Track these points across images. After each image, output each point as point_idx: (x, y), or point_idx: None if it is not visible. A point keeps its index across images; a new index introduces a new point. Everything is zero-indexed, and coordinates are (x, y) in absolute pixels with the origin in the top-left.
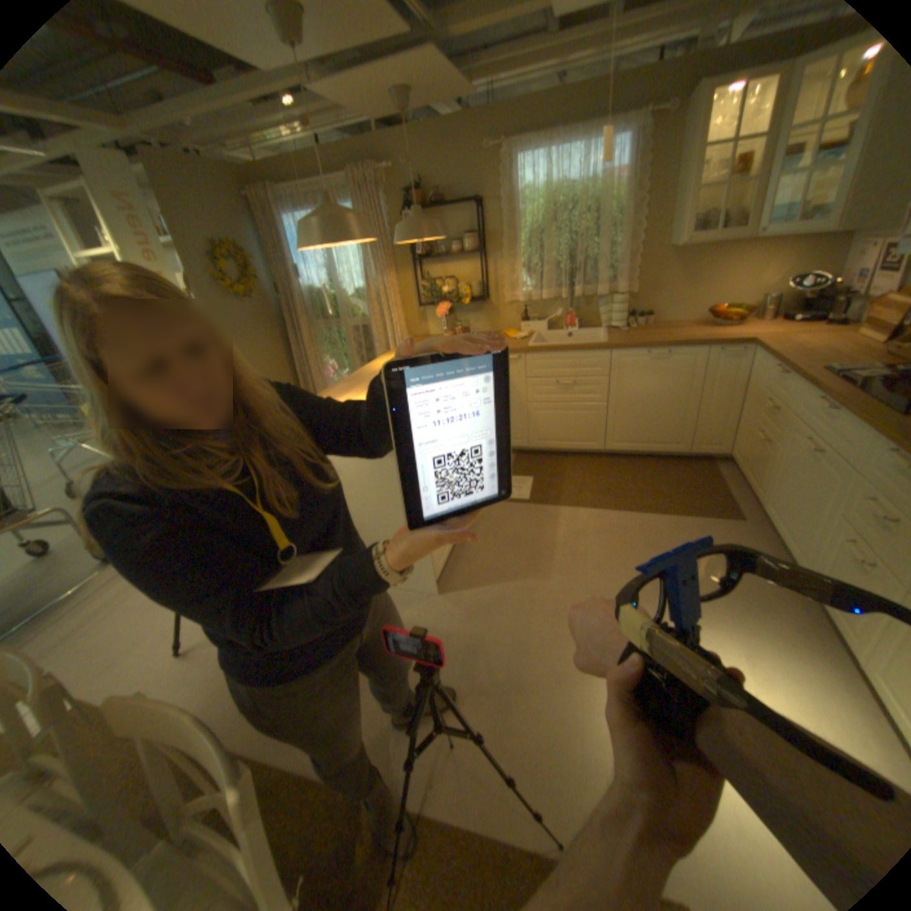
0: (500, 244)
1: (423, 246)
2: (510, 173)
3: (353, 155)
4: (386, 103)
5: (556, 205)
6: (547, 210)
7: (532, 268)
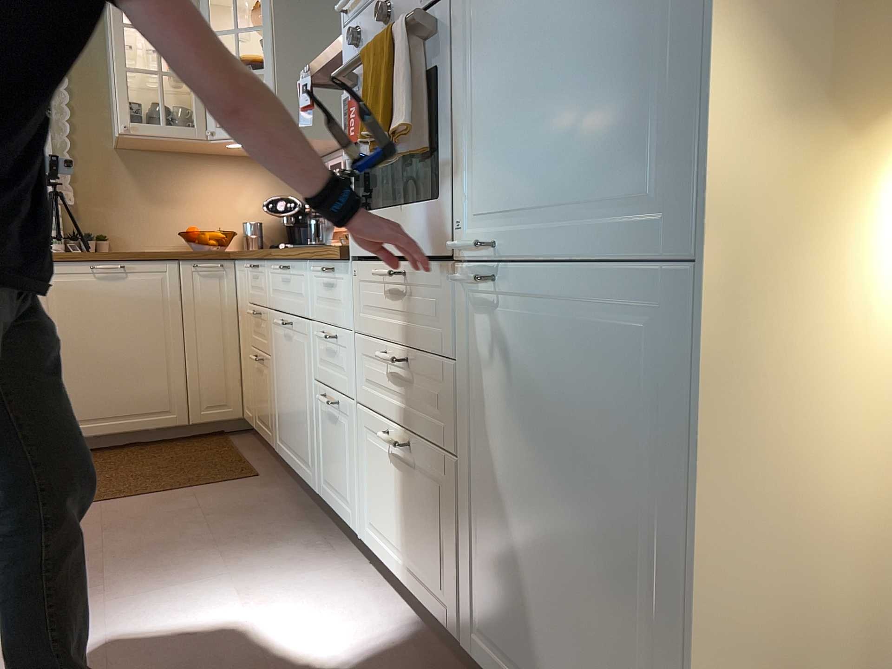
0: None
1: None
2: None
3: None
4: None
5: None
6: None
7: None
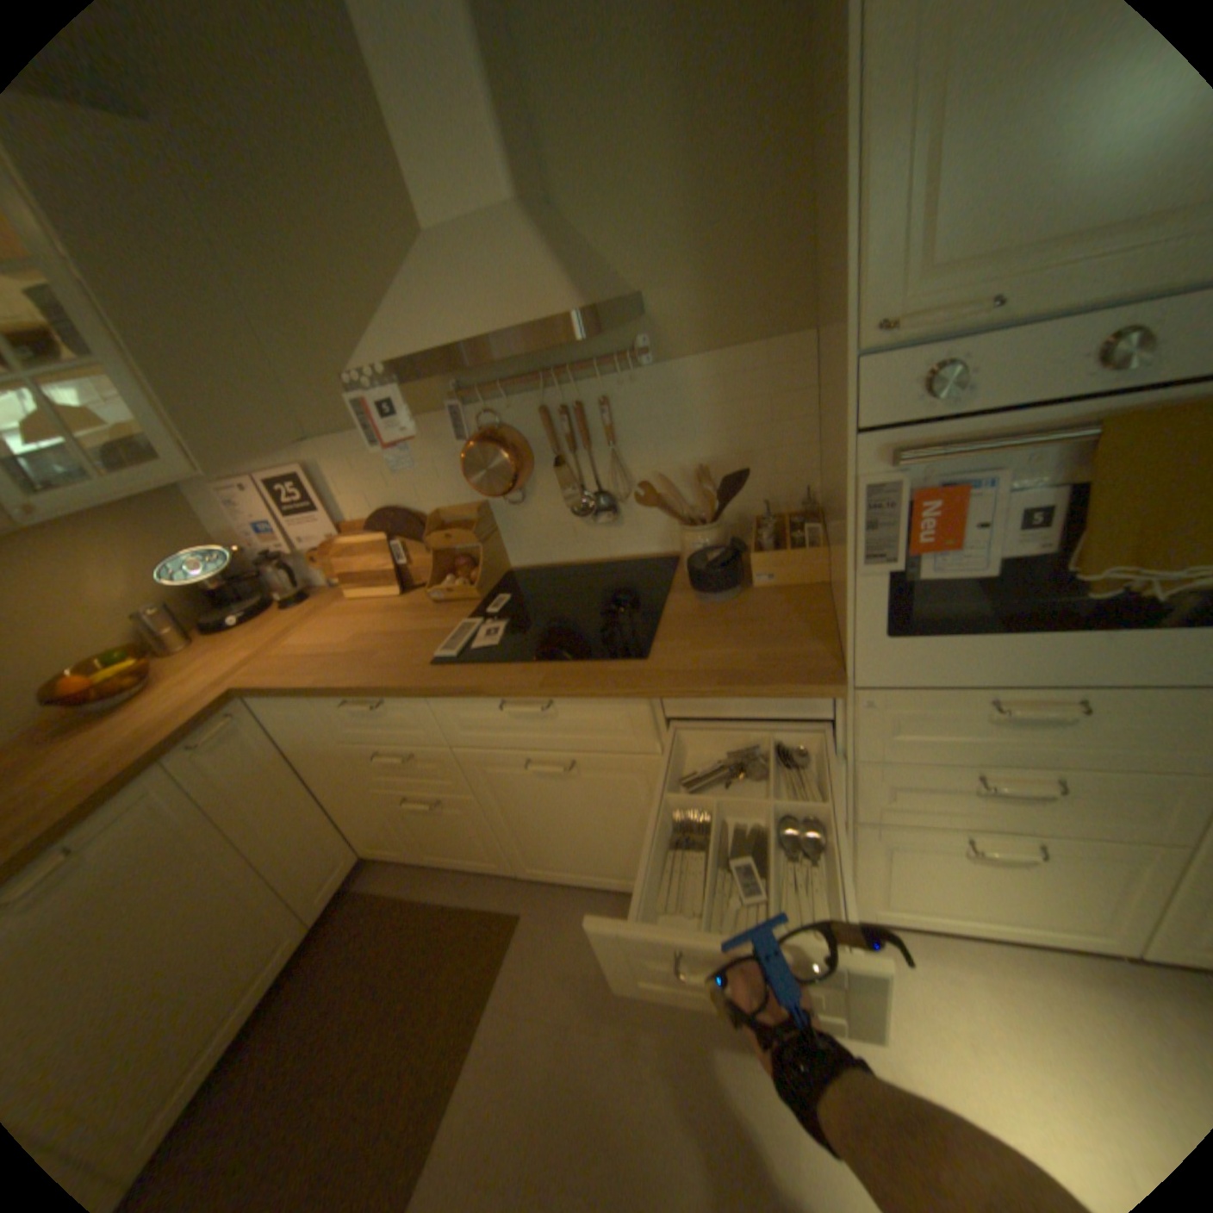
0: None
1: None
2: None
3: None
4: None
5: None
6: None
7: None
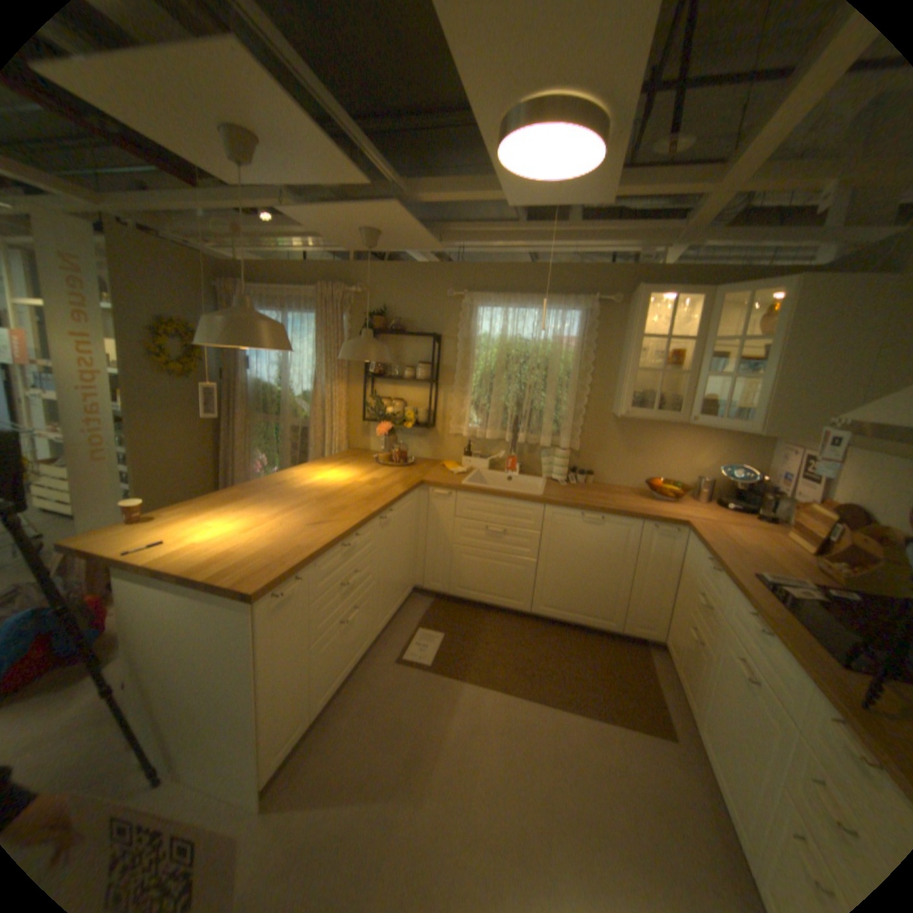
0: (453, 380)
1: (378, 366)
2: (470, 321)
3: (329, 276)
4: (359, 240)
5: (508, 357)
6: (500, 359)
7: (480, 408)
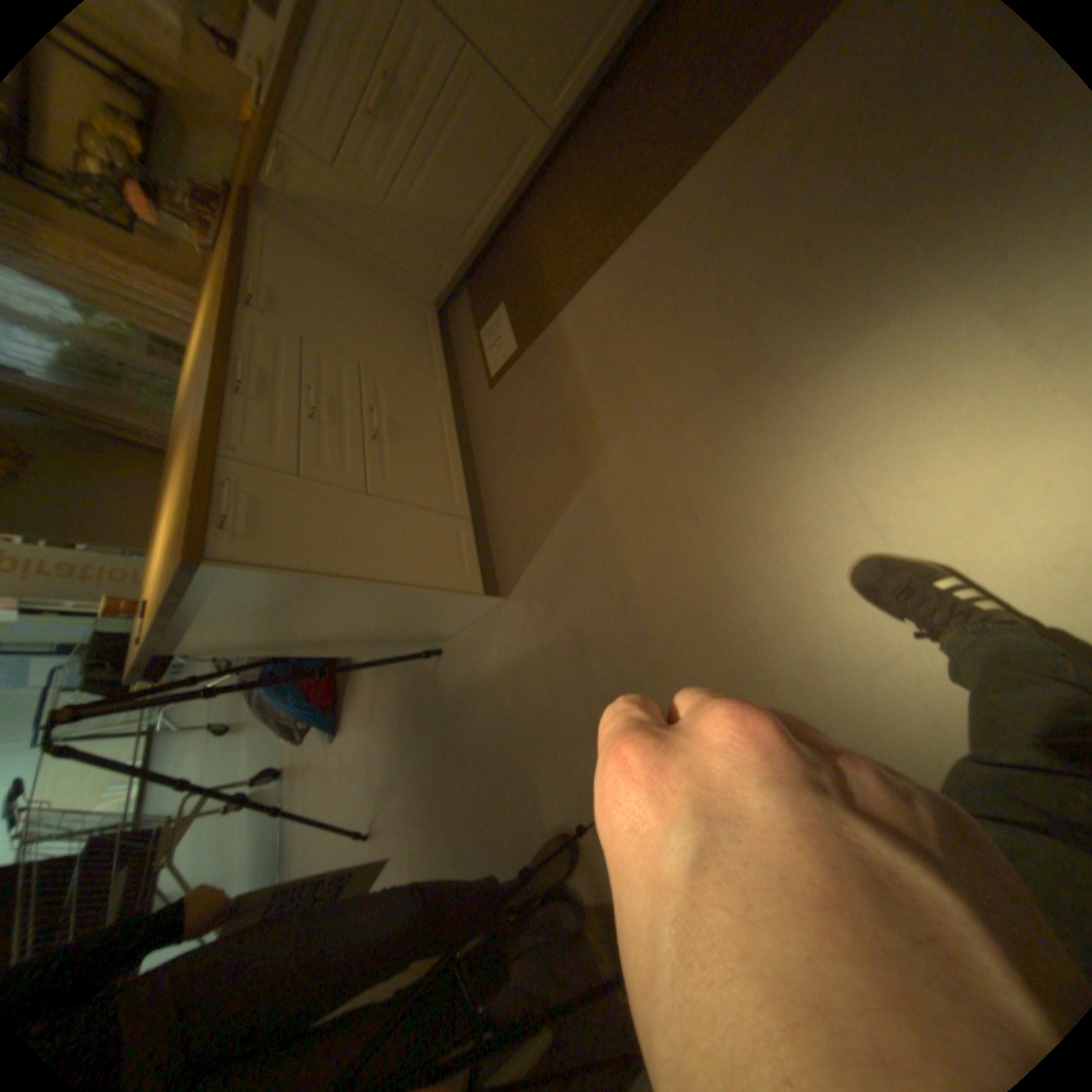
0: None
1: None
2: None
3: None
4: None
5: None
6: None
7: None
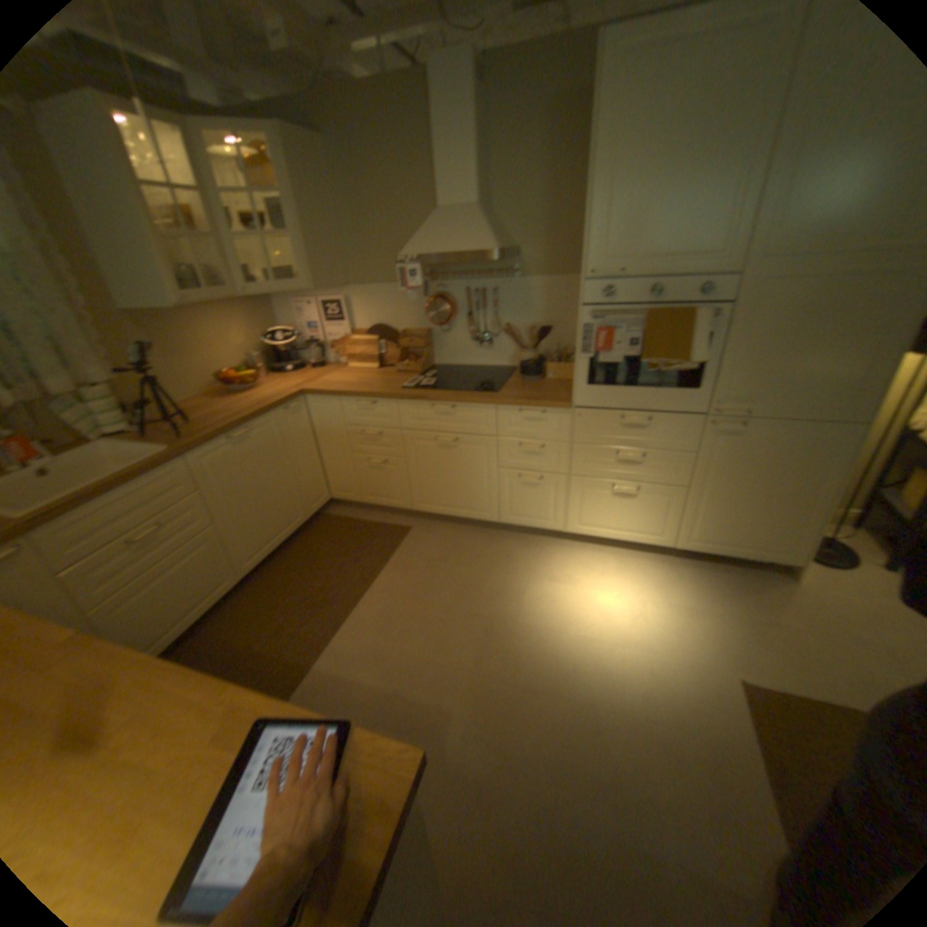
0: None
1: None
2: None
3: None
4: None
5: None
6: None
7: None
